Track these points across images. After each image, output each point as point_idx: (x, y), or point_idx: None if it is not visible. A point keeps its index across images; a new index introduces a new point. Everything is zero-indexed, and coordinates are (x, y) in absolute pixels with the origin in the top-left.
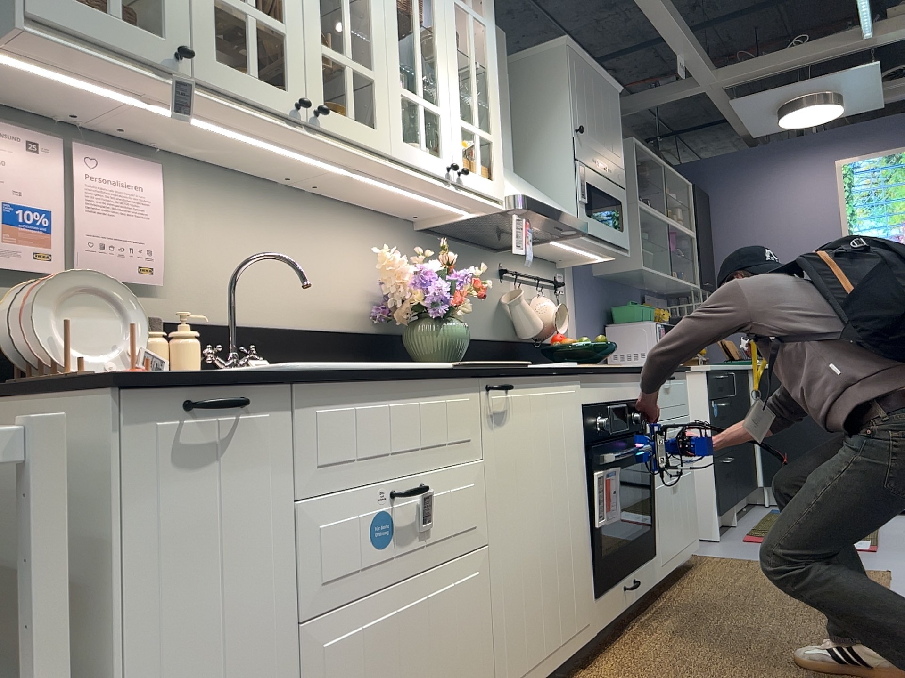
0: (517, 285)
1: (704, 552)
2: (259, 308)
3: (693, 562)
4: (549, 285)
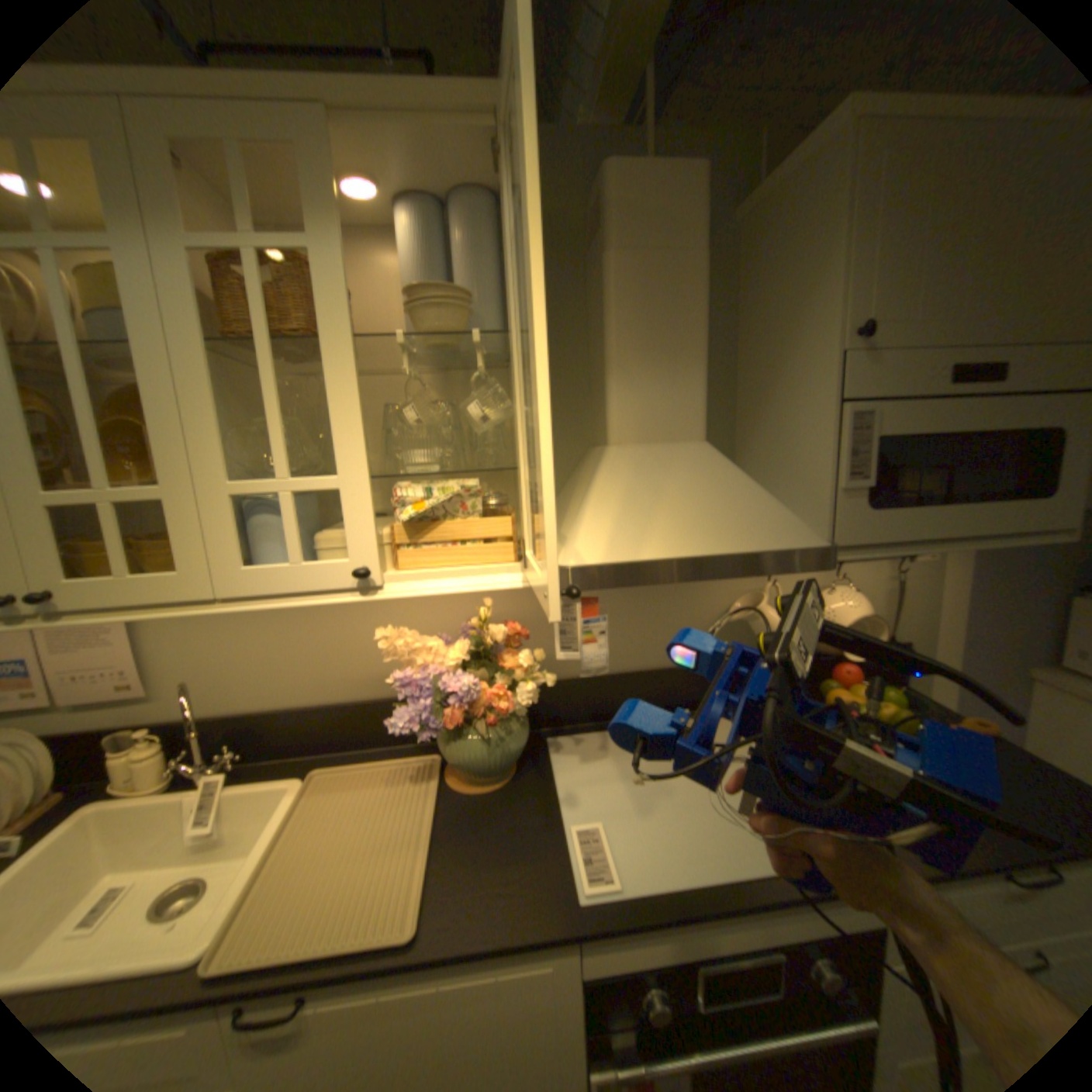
0: (770, 579)
1: None
2: (270, 692)
3: None
4: None
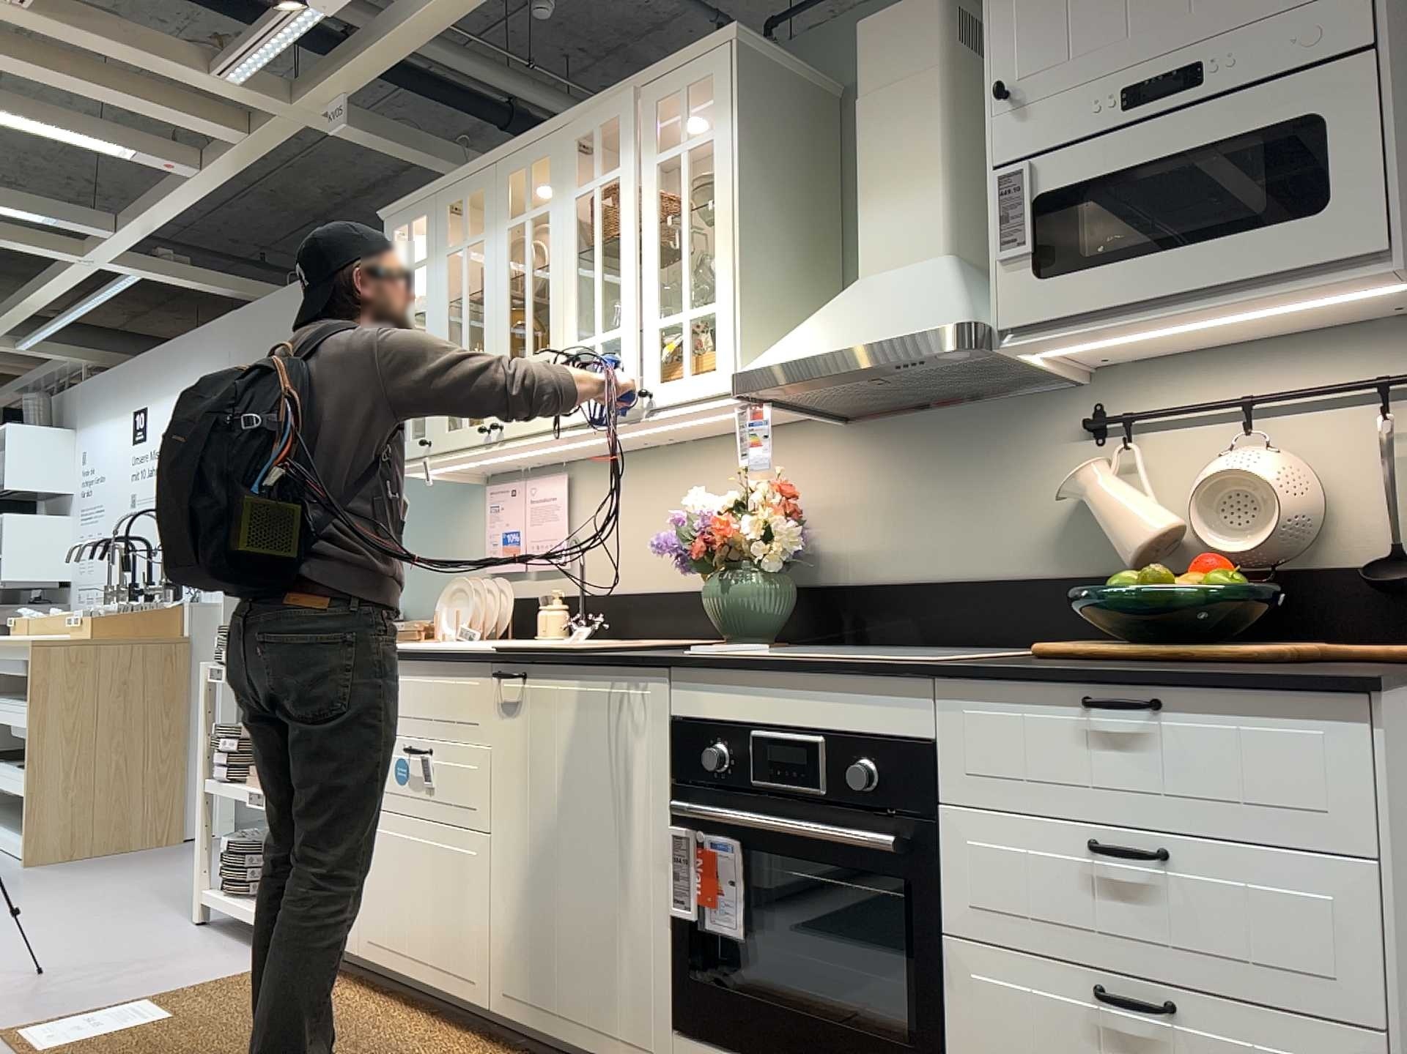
0: (1135, 444)
1: None
2: (639, 574)
3: None
4: (1361, 394)
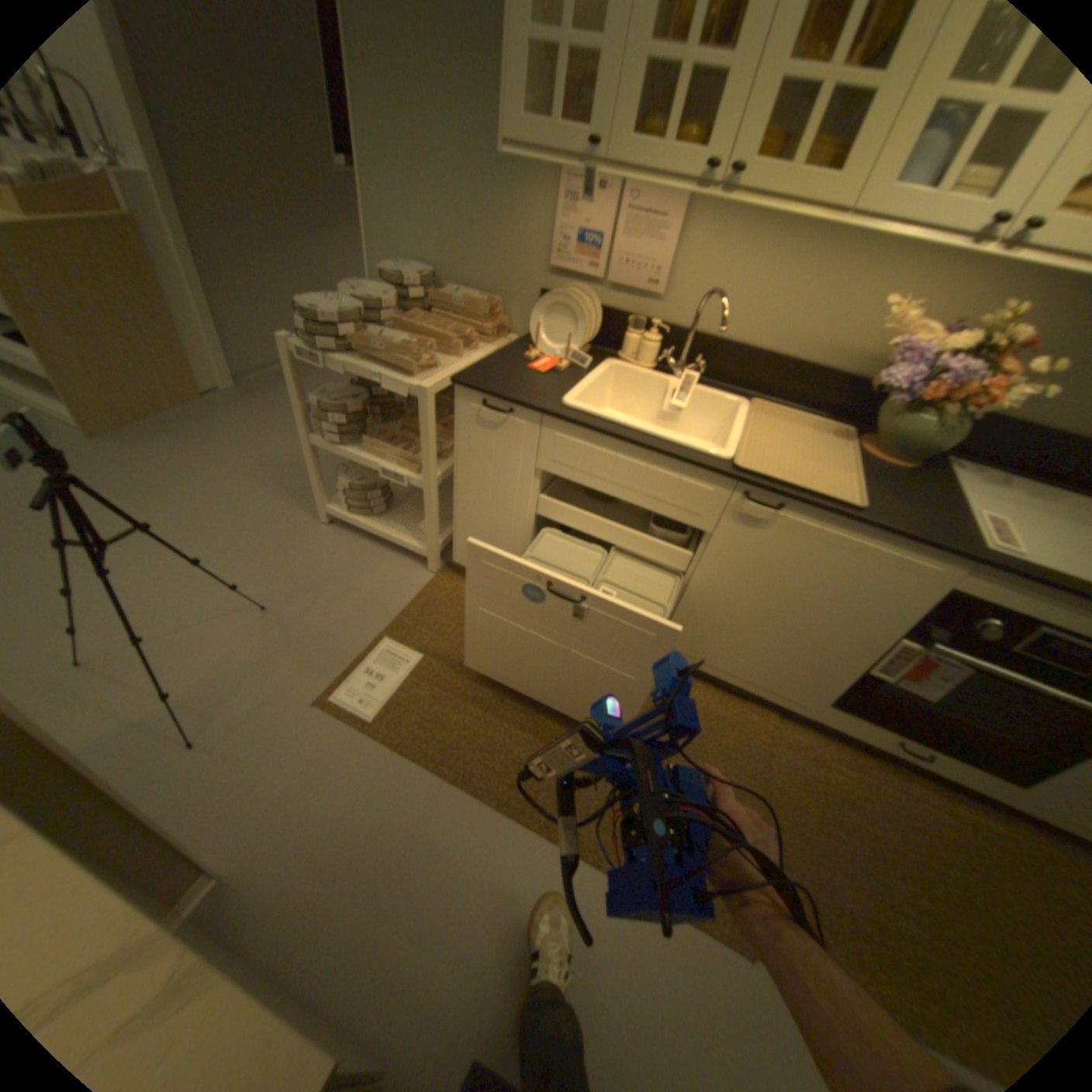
0: None
1: None
2: (746, 328)
3: None
4: None
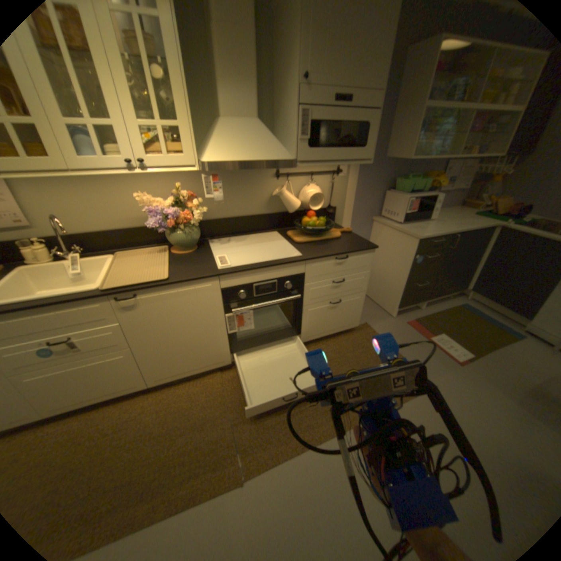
0: (288, 181)
1: (374, 324)
2: (90, 224)
3: (356, 329)
4: (328, 173)
